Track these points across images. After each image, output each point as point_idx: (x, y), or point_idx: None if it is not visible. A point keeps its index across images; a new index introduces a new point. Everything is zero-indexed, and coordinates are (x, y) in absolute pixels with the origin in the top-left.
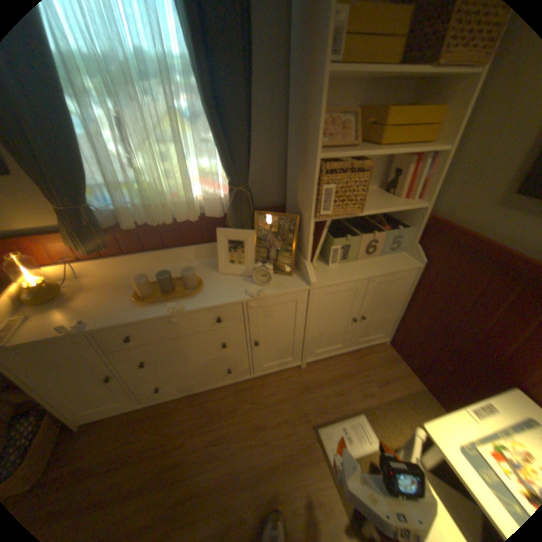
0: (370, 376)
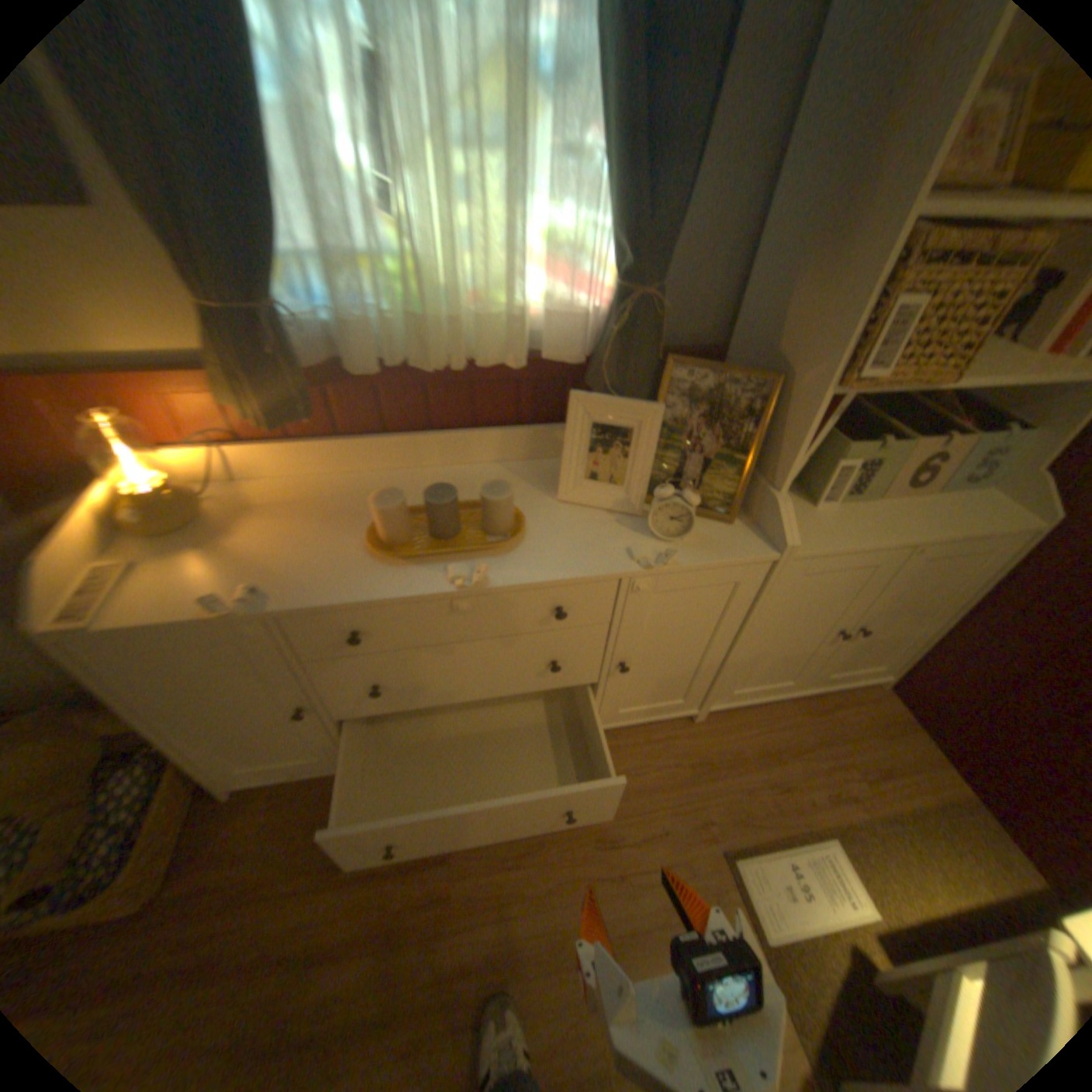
0: (847, 754)
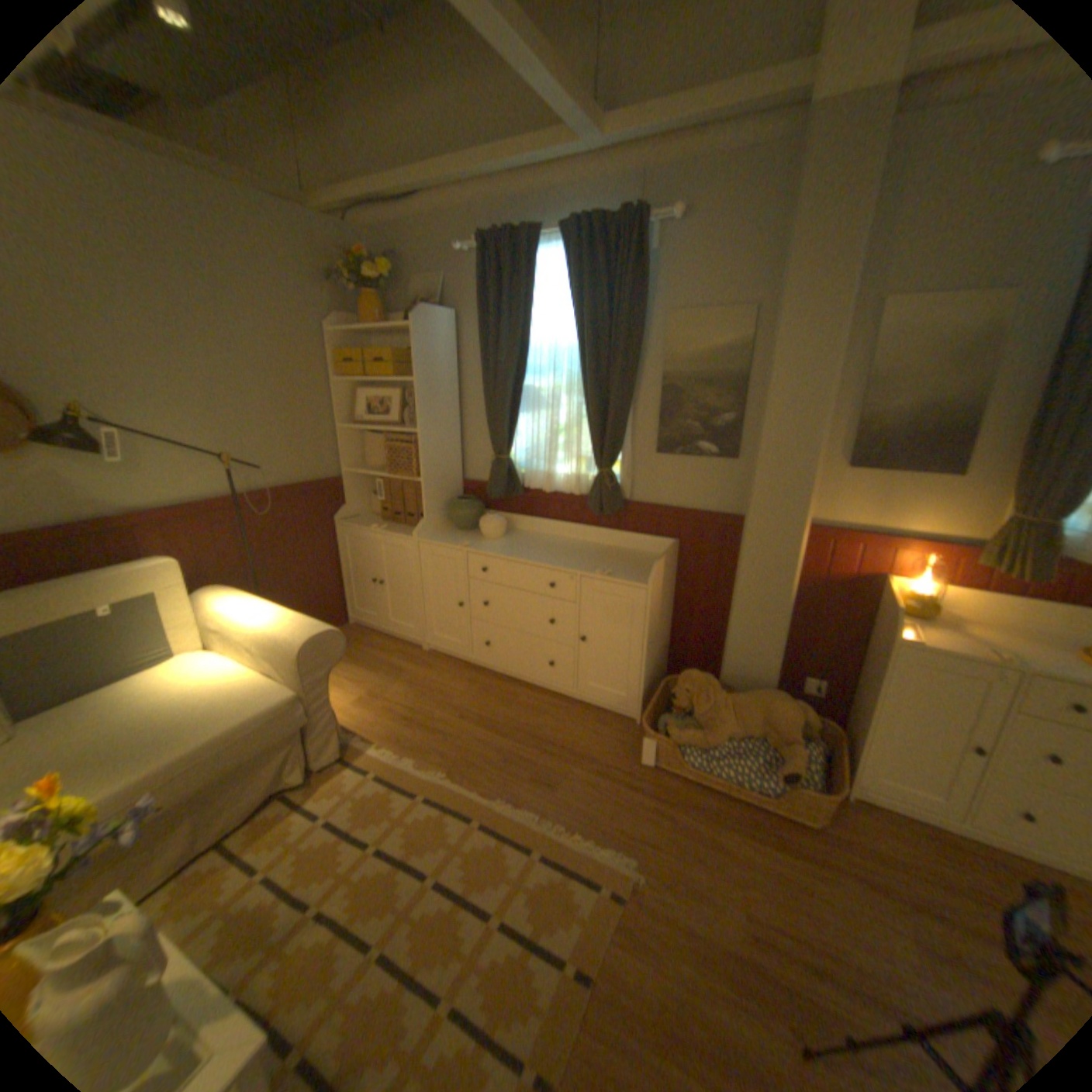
0: None
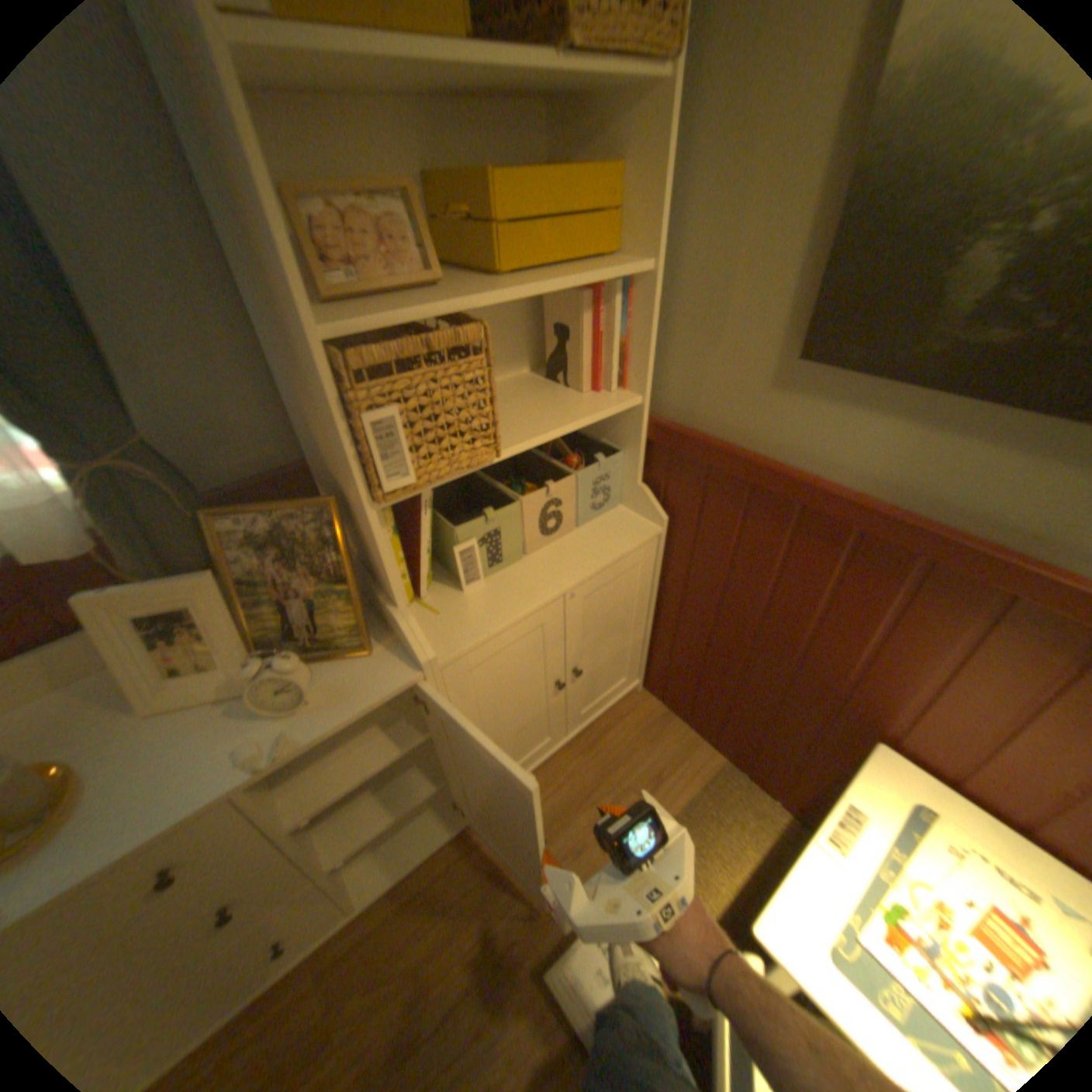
0: (622, 779)
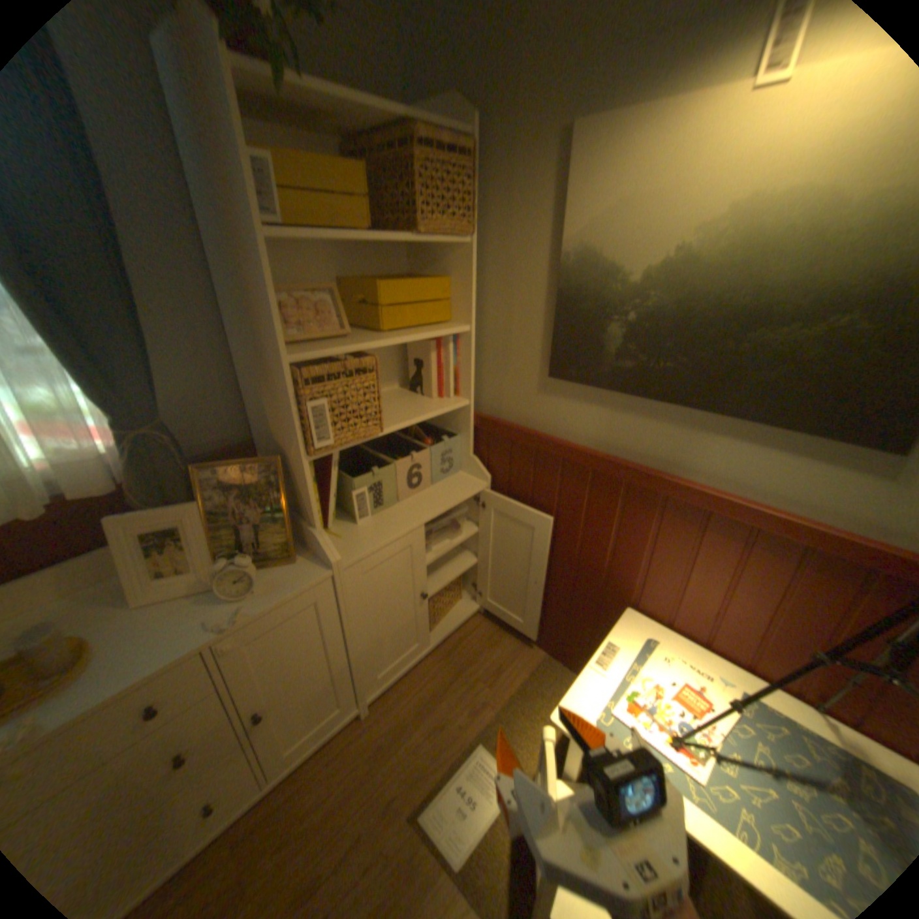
0: (472, 674)
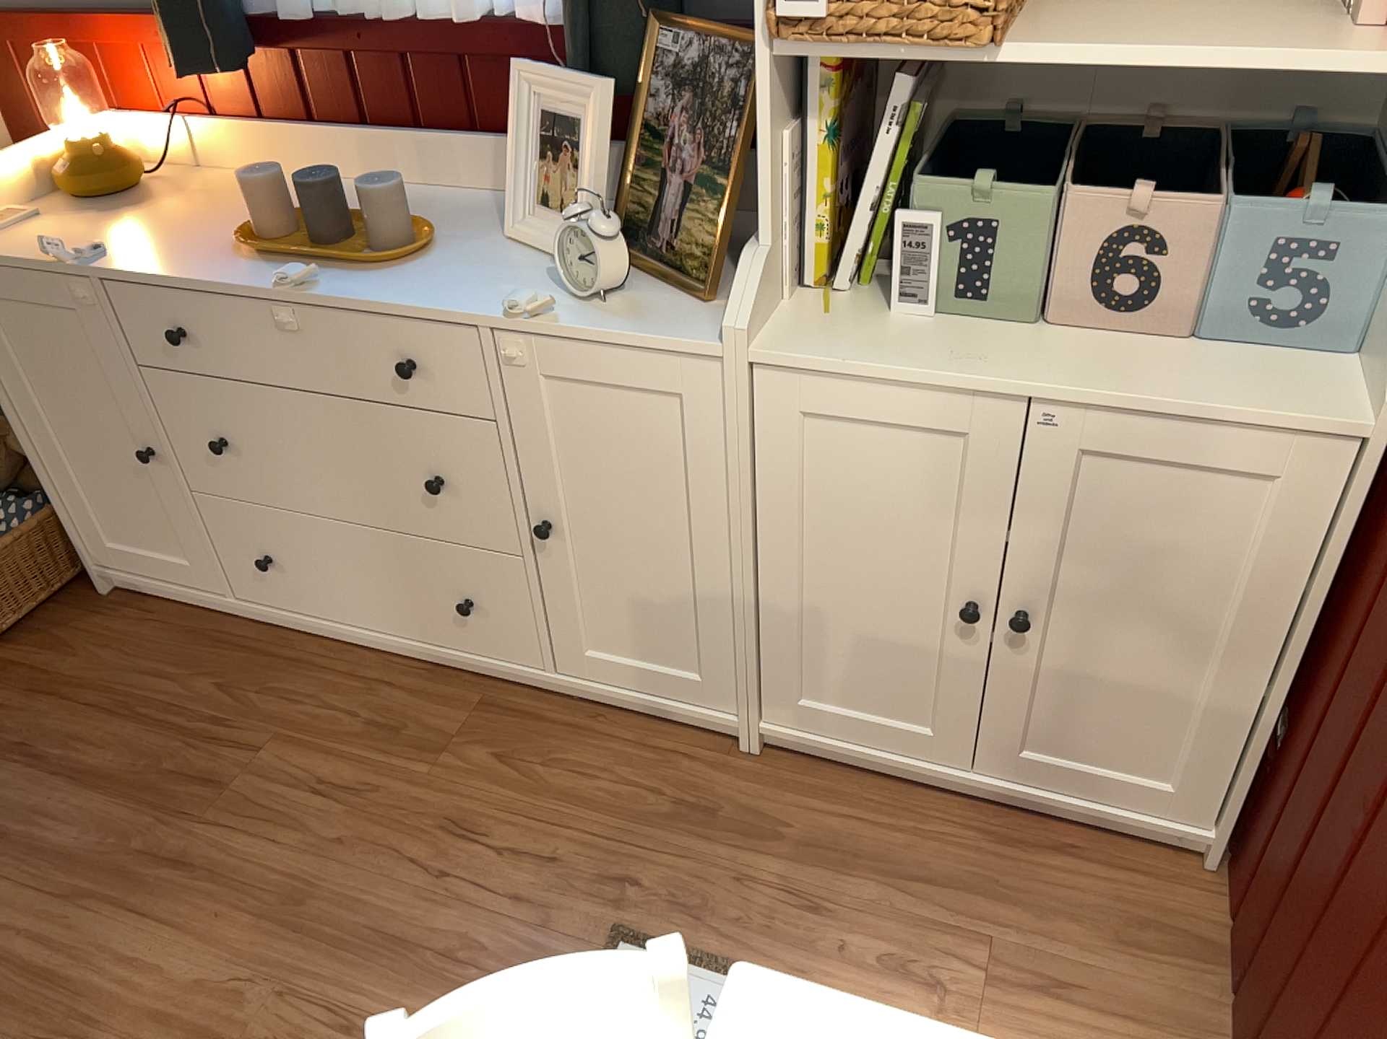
0: (994, 911)
